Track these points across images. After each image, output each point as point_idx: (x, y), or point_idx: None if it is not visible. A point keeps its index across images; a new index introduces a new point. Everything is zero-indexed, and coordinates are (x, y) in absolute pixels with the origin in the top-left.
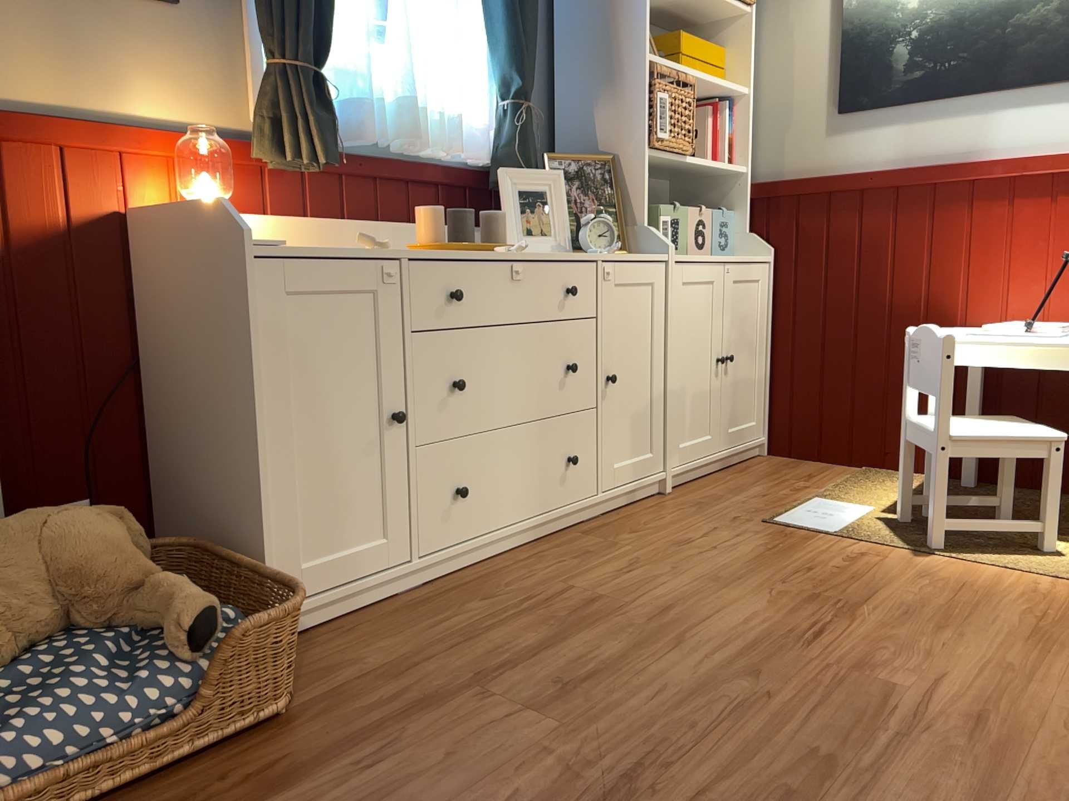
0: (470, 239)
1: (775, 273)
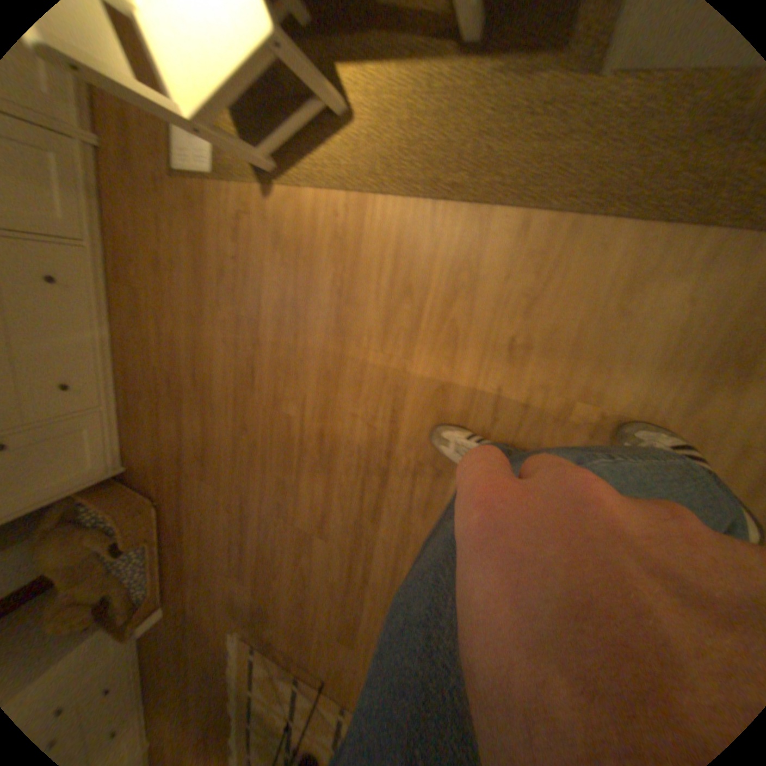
0: None
1: None
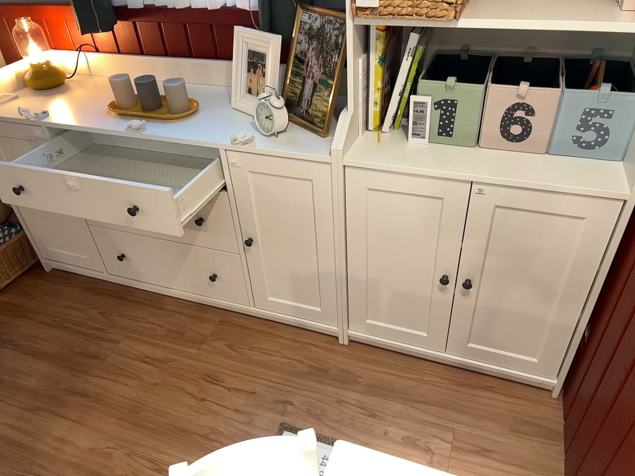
0: (152, 106)
1: (629, 220)
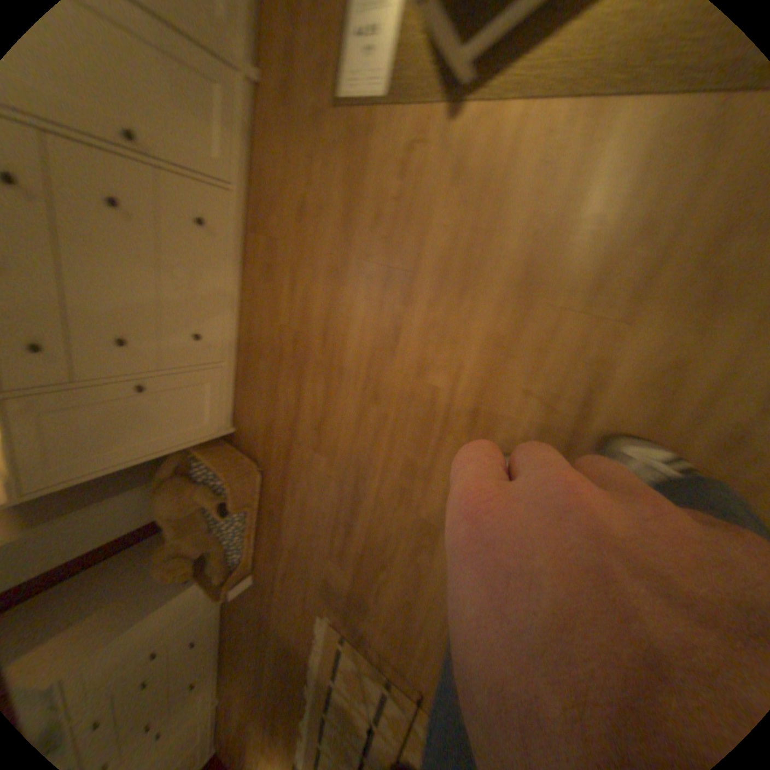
0: None
1: None
